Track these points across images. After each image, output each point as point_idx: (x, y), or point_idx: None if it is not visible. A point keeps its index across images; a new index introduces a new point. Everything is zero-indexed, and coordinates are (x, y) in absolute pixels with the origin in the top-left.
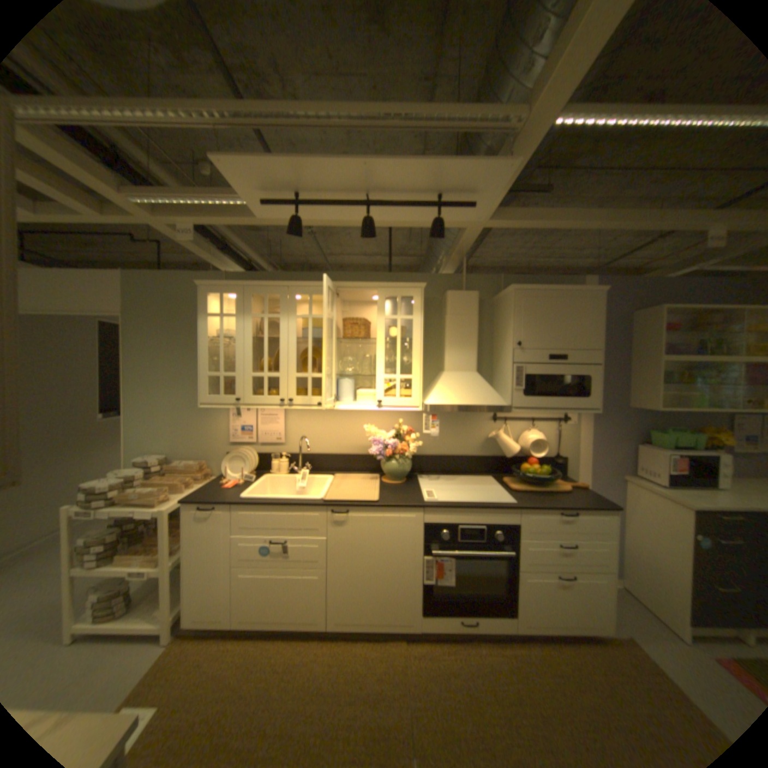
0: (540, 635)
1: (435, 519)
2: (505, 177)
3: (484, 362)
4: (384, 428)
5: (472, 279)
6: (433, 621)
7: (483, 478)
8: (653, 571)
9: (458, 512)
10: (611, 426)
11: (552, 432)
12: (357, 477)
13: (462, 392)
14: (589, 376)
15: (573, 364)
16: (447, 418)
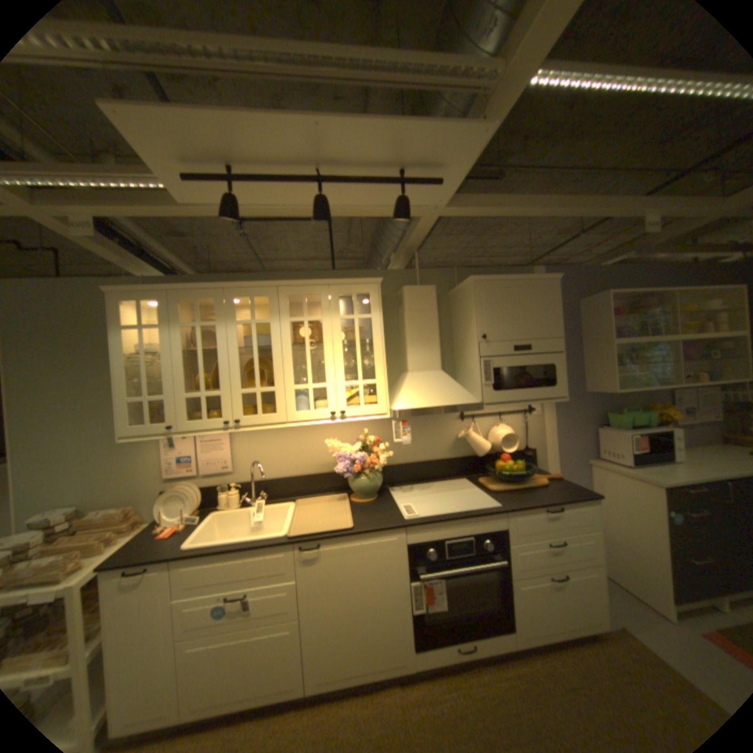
0: (540, 646)
1: (419, 538)
2: (469, 154)
3: (446, 359)
4: (348, 441)
5: (426, 274)
6: (427, 655)
7: (458, 481)
8: (628, 552)
9: (443, 526)
10: (572, 413)
11: (519, 424)
12: (322, 500)
13: (431, 392)
14: (553, 365)
15: (537, 354)
16: (414, 422)
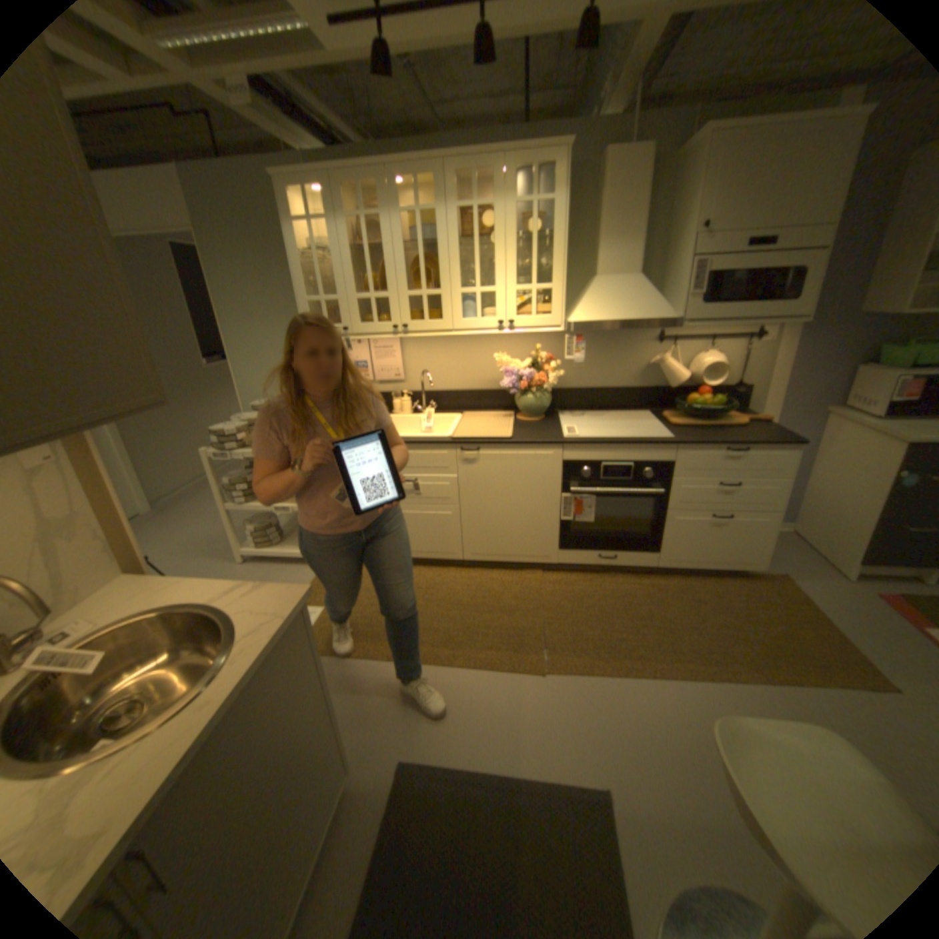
0: (683, 569)
1: (576, 456)
2: None
3: (655, 258)
4: (519, 358)
5: (650, 120)
6: (570, 554)
7: (640, 413)
8: (834, 512)
9: (603, 448)
10: (826, 341)
11: (739, 352)
12: (488, 416)
13: (619, 302)
14: (806, 267)
15: (784, 250)
16: (599, 341)
